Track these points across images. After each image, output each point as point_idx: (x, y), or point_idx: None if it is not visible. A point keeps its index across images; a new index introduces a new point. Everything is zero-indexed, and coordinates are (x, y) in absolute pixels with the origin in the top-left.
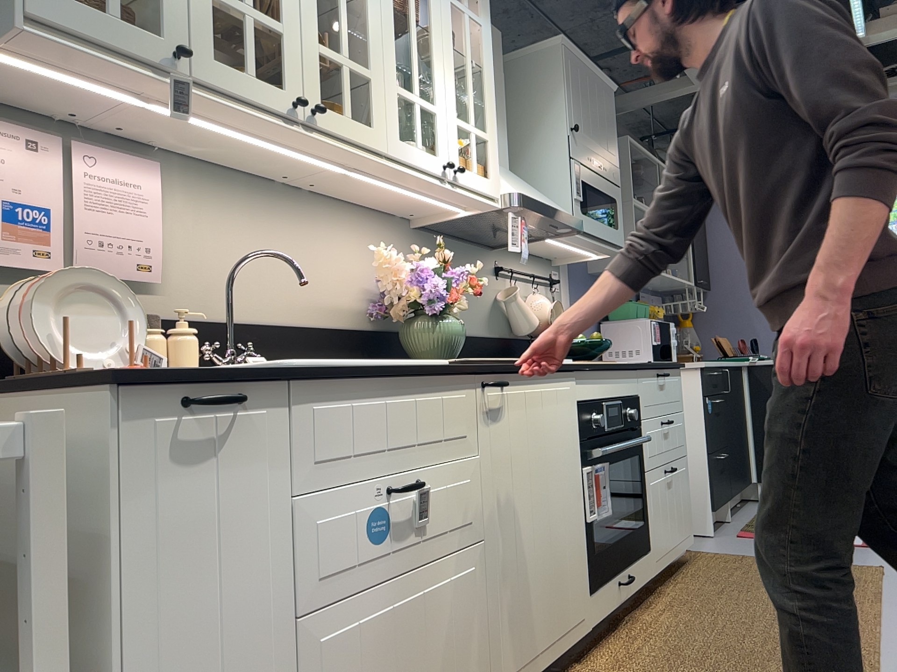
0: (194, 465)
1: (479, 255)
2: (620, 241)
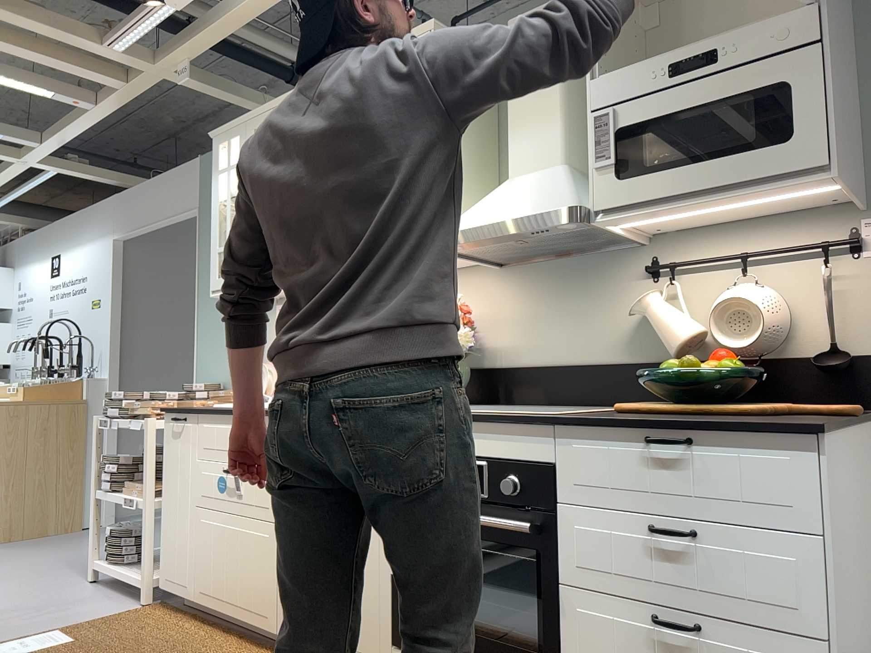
0: (176, 439)
1: (607, 263)
2: (788, 163)
